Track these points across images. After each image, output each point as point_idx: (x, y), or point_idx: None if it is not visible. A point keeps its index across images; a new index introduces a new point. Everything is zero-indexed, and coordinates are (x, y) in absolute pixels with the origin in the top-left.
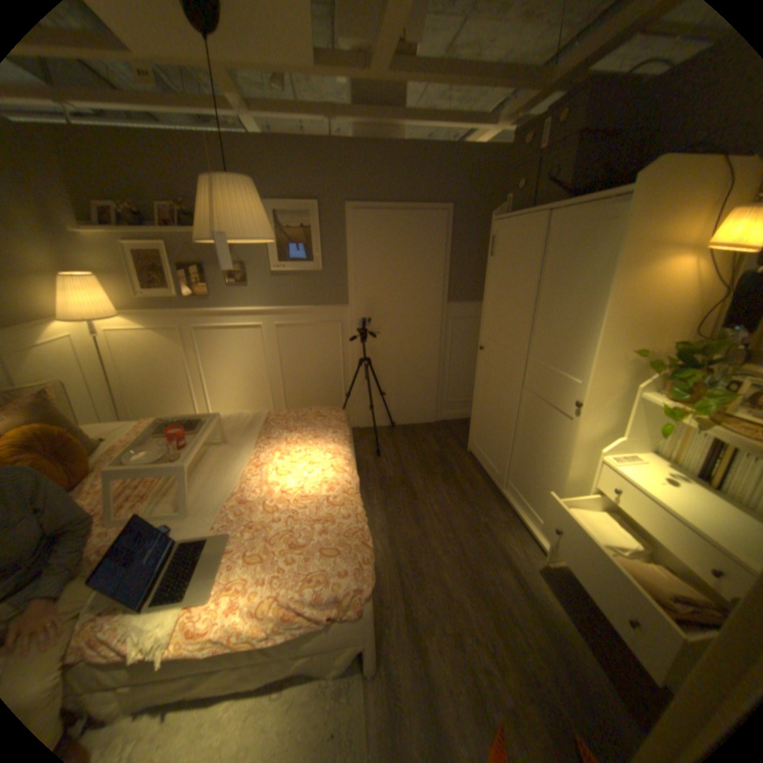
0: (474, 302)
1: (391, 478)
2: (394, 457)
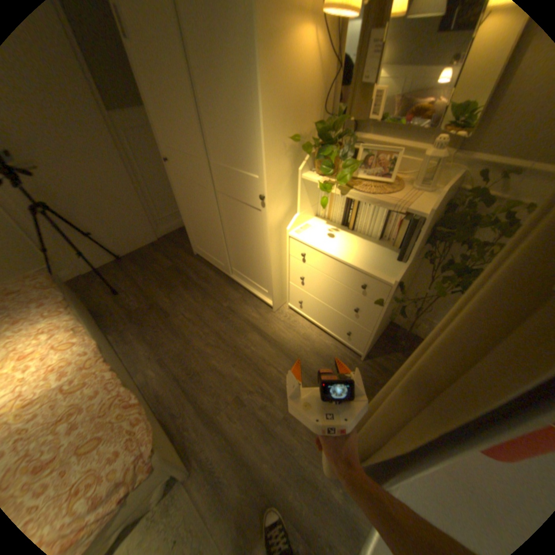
0: (138, 107)
1: (137, 309)
2: (132, 289)
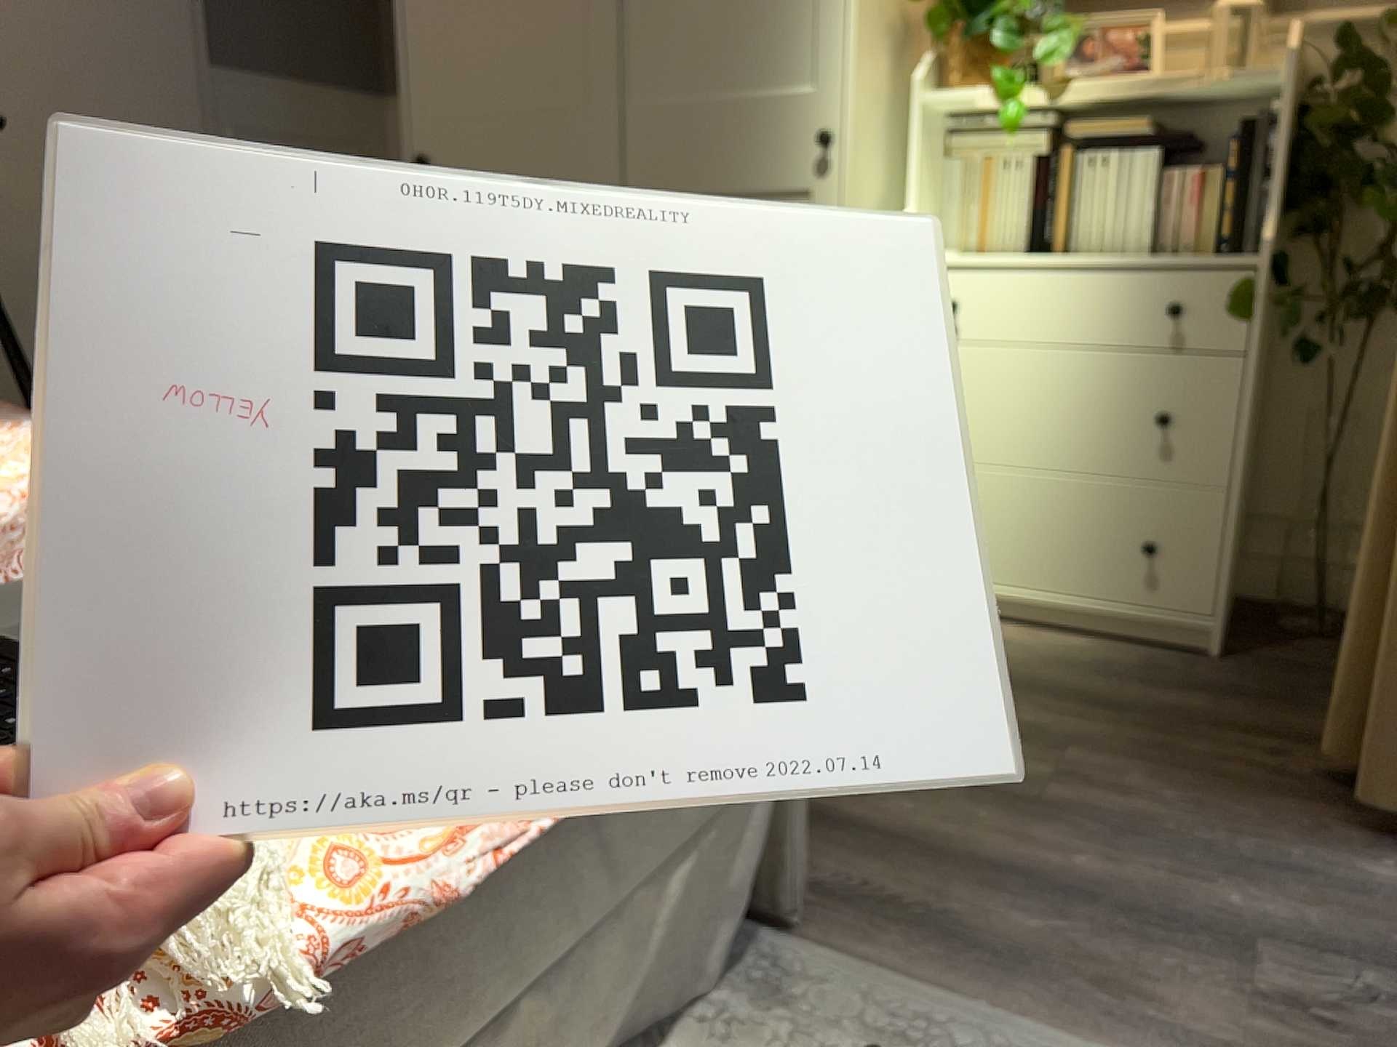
0: (295, 80)
1: None
2: None
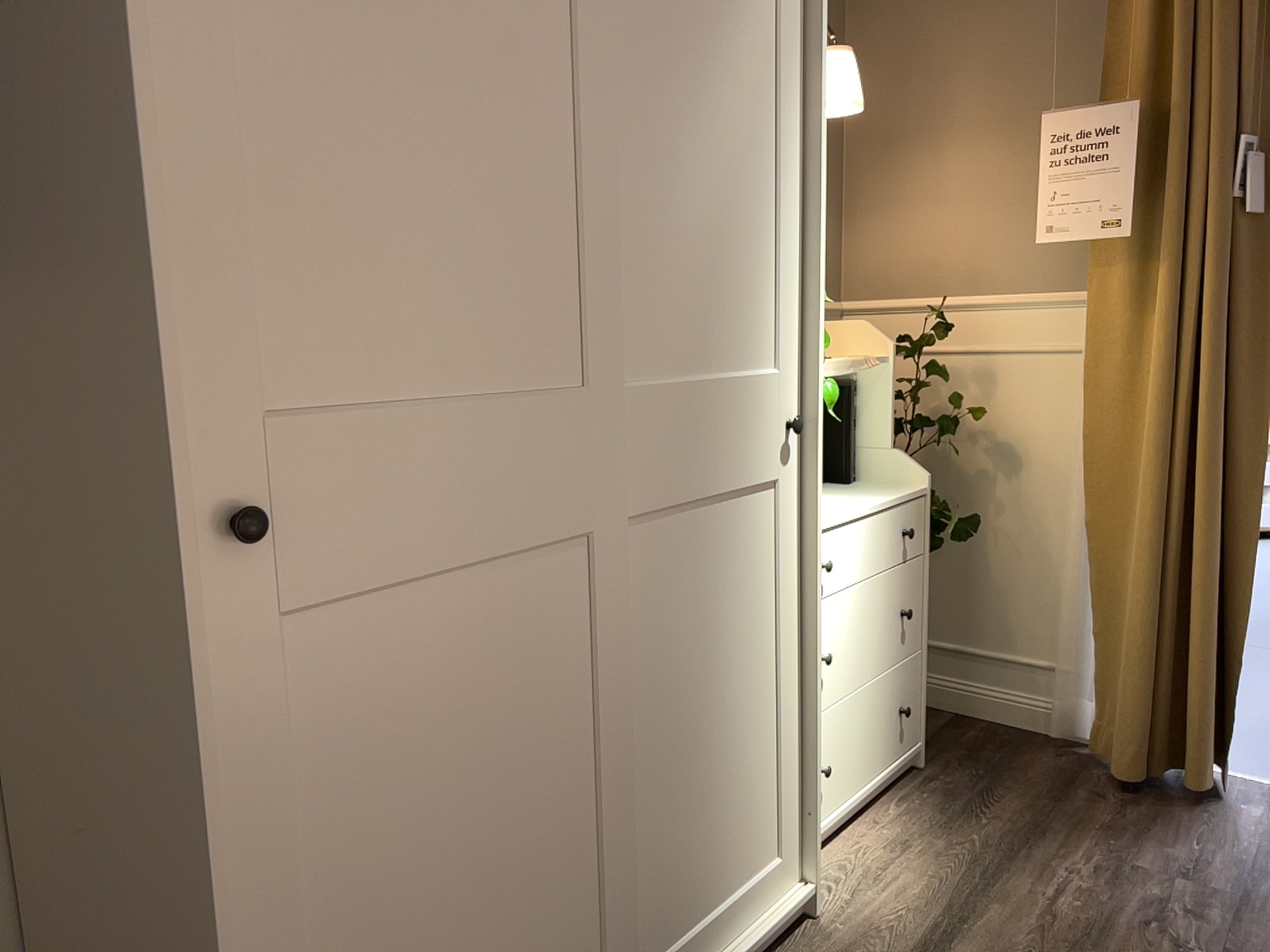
0: None
1: None
2: None
